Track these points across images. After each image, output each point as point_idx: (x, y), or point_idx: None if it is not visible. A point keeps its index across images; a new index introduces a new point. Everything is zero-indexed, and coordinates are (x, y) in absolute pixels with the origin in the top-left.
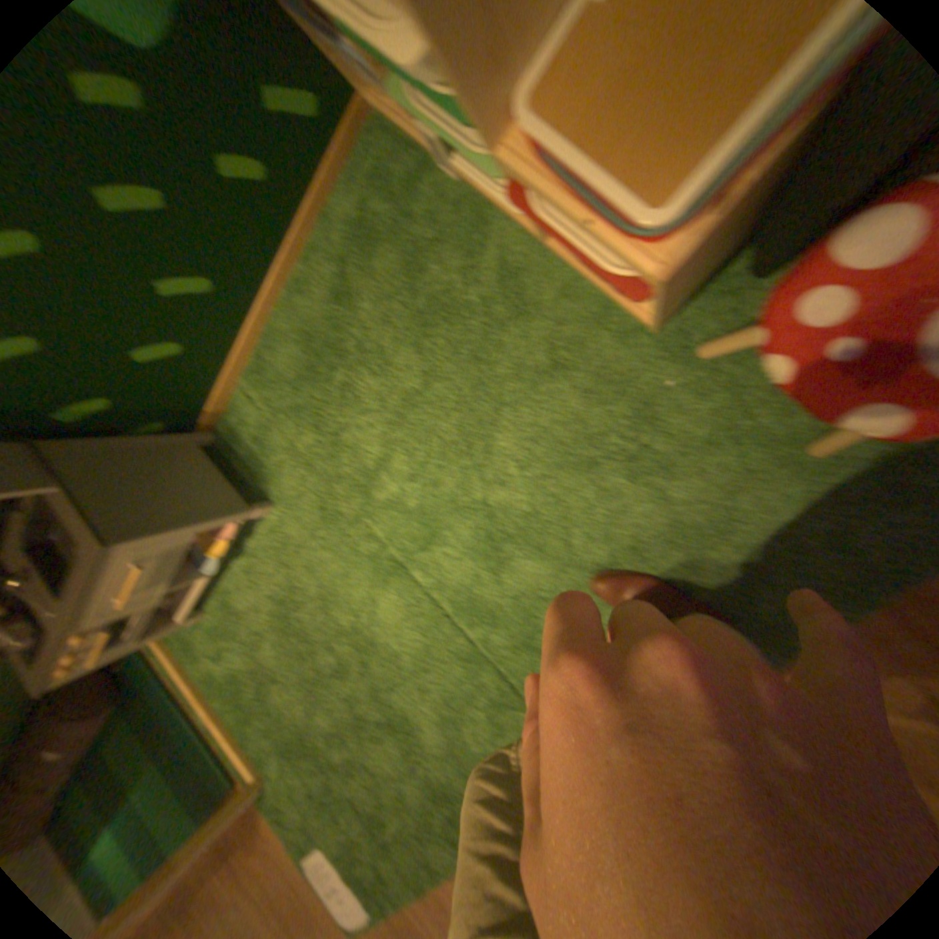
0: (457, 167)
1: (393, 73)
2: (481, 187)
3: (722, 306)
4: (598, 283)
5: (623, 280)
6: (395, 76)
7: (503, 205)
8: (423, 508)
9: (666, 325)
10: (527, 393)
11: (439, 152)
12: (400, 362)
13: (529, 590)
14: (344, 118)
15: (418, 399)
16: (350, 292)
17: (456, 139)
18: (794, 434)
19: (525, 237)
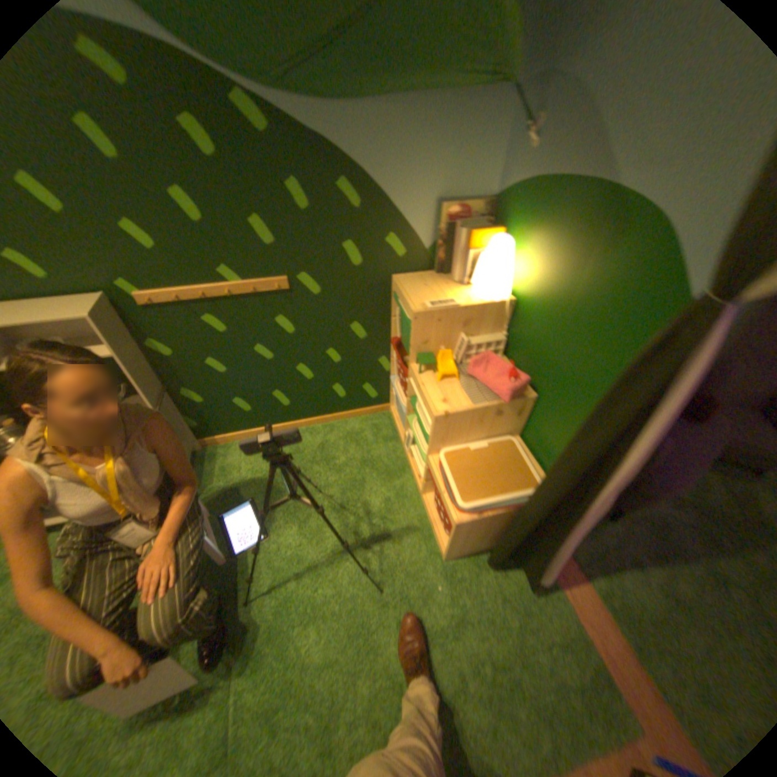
0: (406, 449)
1: (413, 419)
2: (410, 461)
3: (472, 568)
4: (432, 523)
5: (442, 522)
6: (413, 420)
7: (414, 472)
8: (281, 569)
9: (449, 554)
10: (377, 547)
11: (402, 440)
12: (330, 492)
13: (301, 667)
14: (379, 407)
15: (325, 514)
16: (332, 452)
17: (414, 443)
18: (478, 644)
19: (414, 488)
